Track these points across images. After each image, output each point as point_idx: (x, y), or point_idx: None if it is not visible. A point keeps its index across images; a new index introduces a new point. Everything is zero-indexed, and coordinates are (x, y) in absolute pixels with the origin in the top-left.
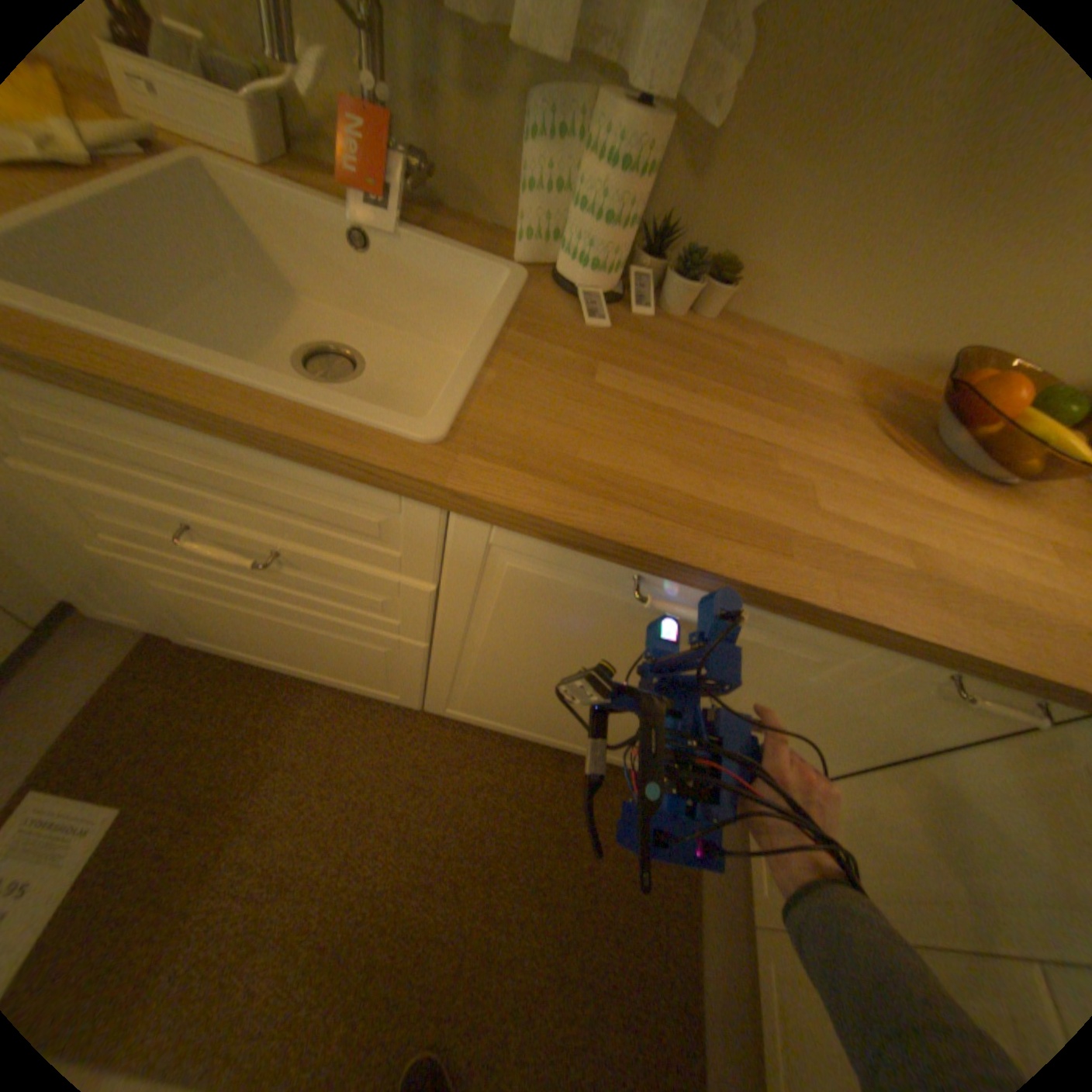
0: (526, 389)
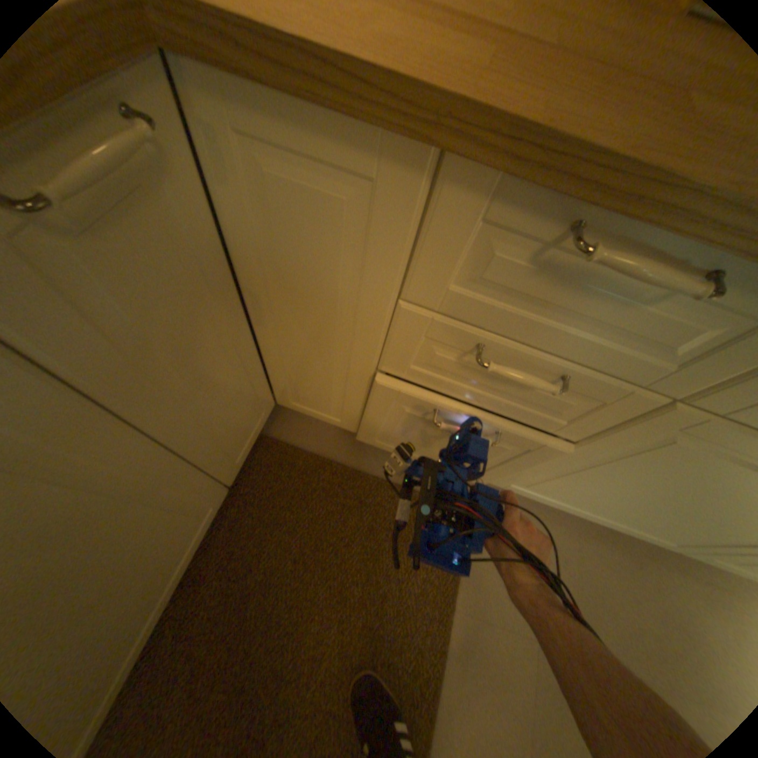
0: None
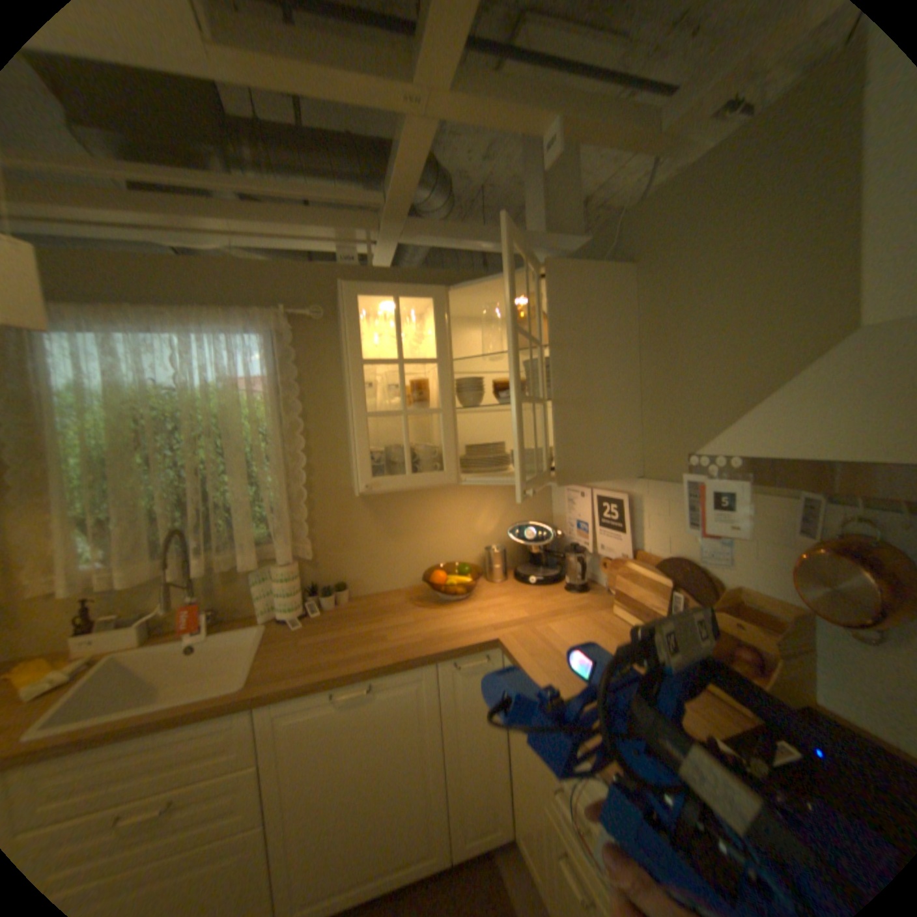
0: (271, 661)
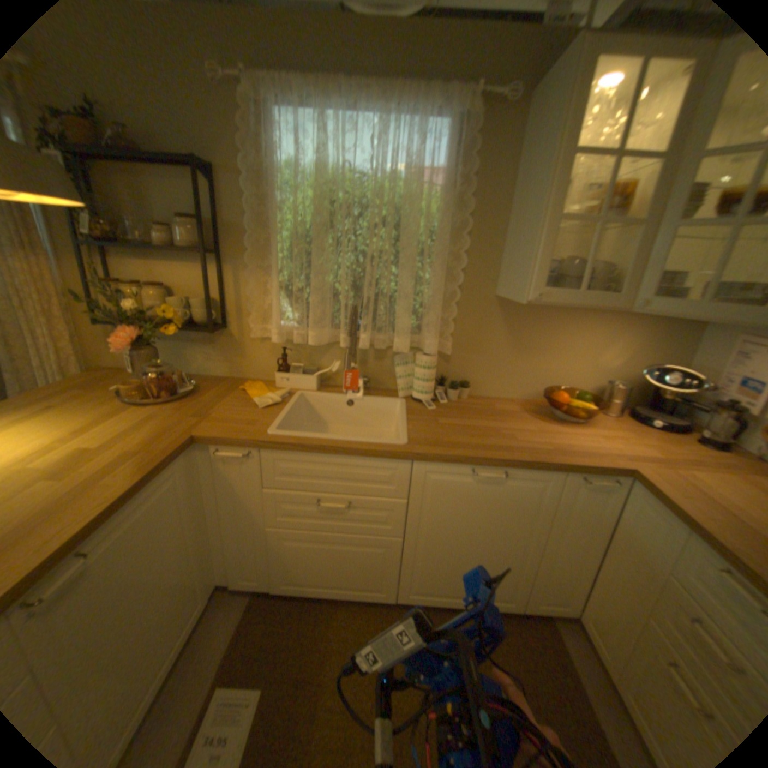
0: (421, 428)
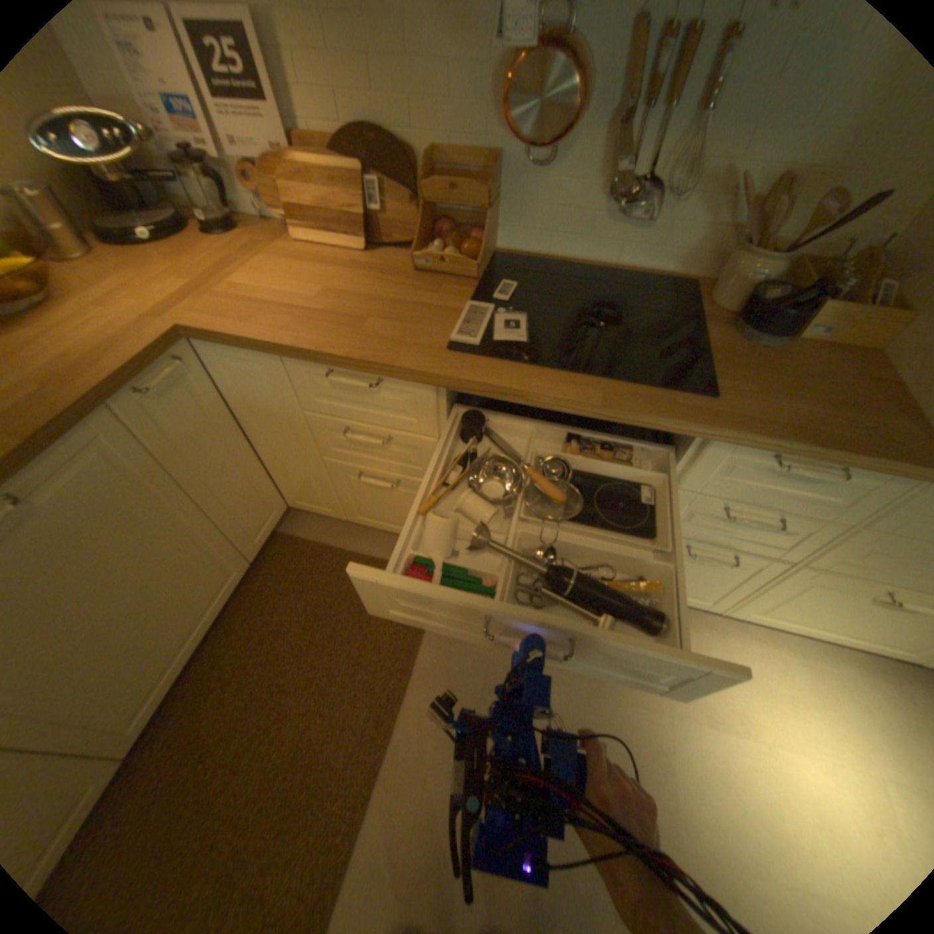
0: None
